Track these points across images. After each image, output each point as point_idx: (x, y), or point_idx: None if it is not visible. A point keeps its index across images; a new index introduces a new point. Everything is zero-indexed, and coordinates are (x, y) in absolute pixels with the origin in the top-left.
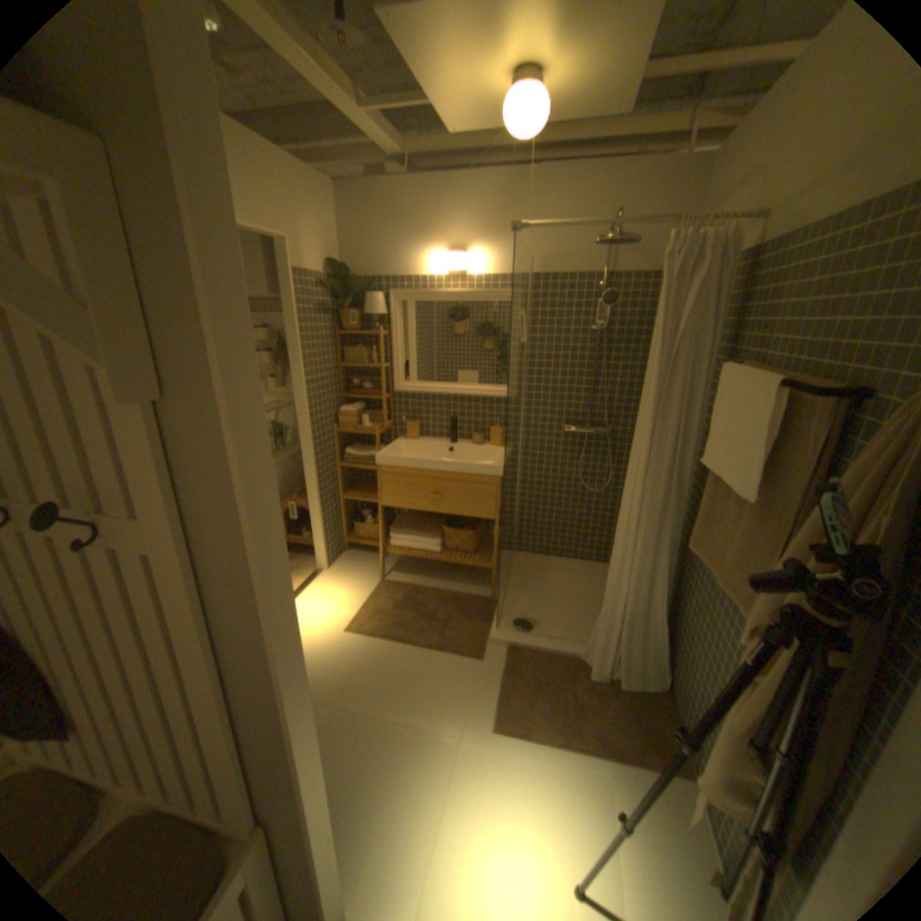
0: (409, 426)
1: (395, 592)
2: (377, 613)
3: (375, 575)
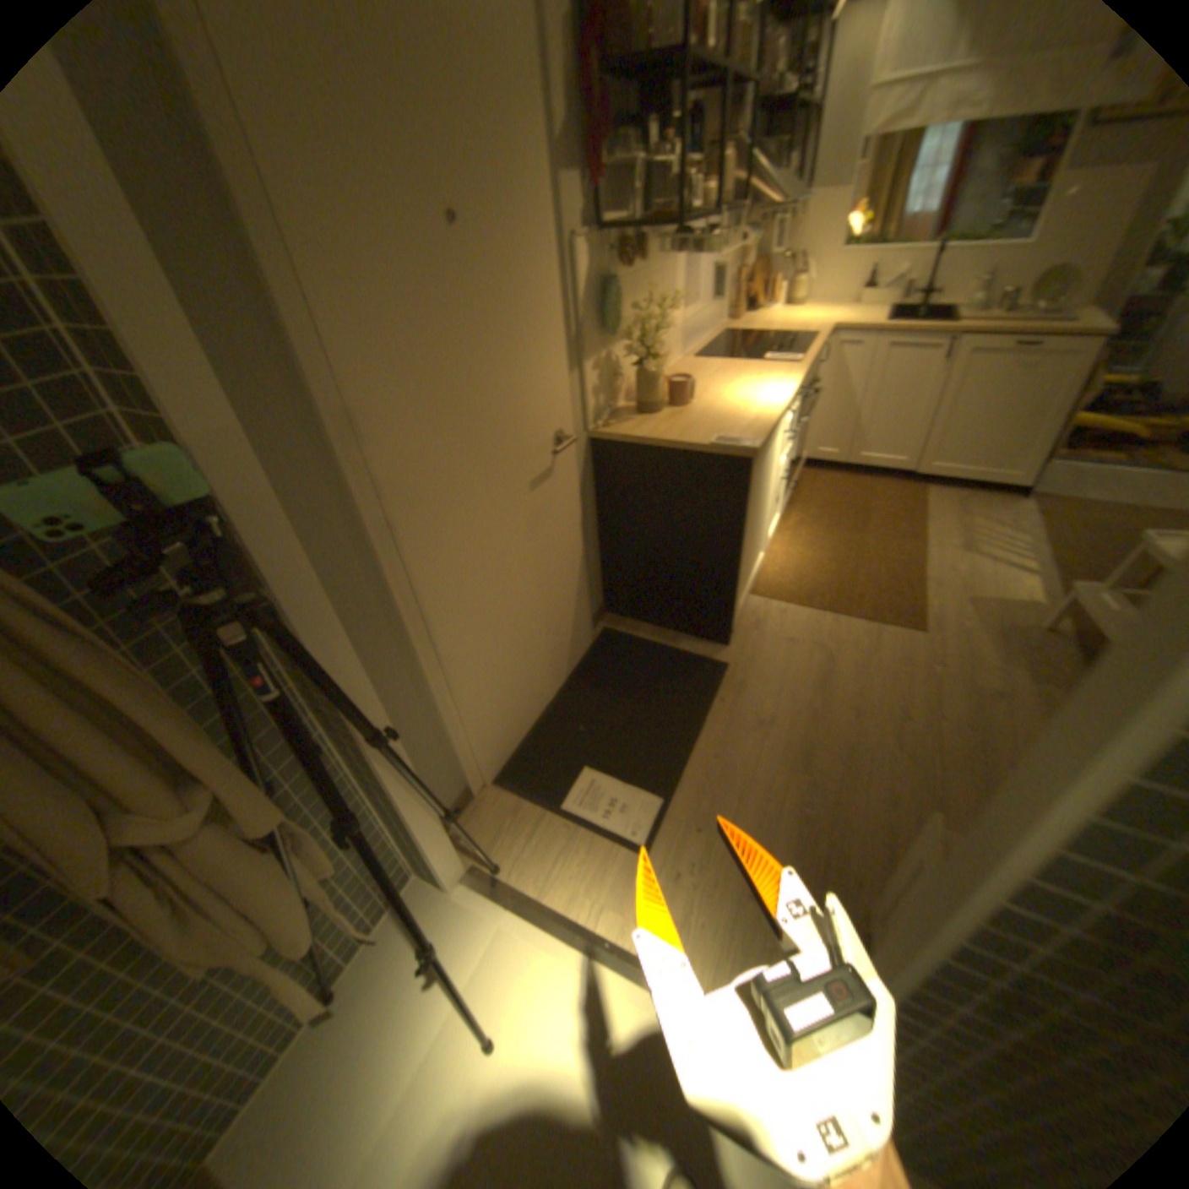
0: None
1: None
2: None
3: None
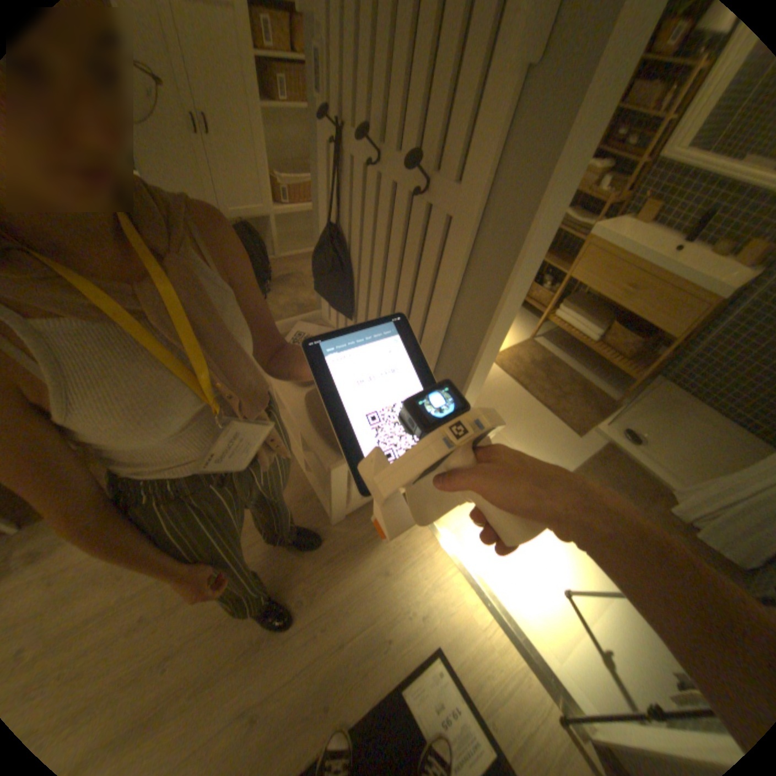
0: (647, 205)
1: (537, 352)
2: (517, 359)
3: (527, 331)
